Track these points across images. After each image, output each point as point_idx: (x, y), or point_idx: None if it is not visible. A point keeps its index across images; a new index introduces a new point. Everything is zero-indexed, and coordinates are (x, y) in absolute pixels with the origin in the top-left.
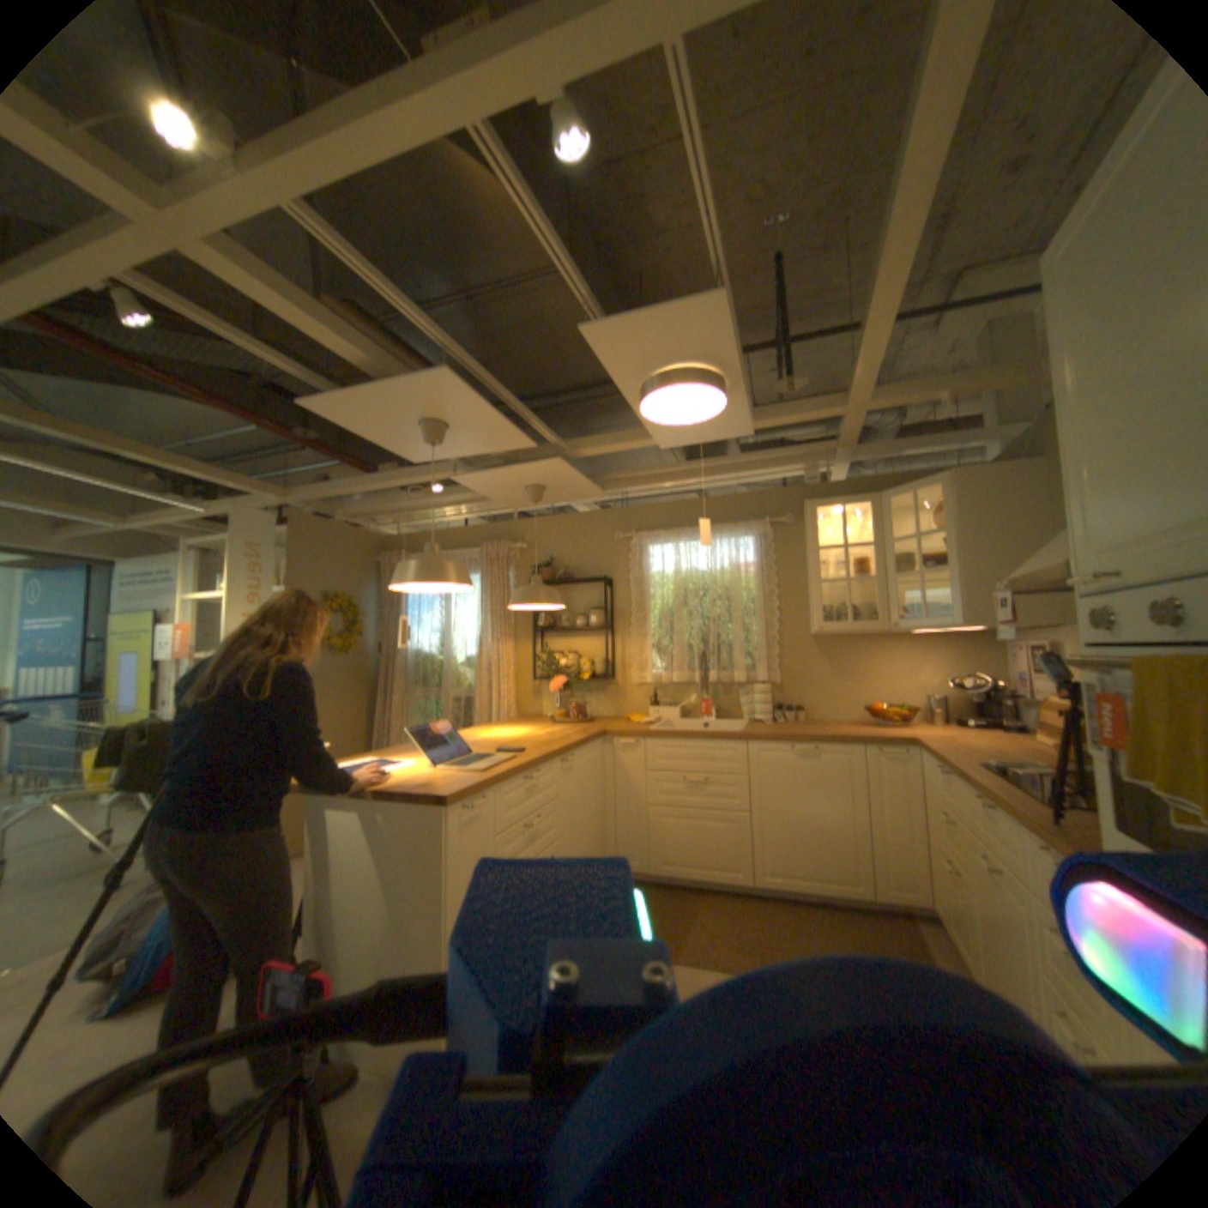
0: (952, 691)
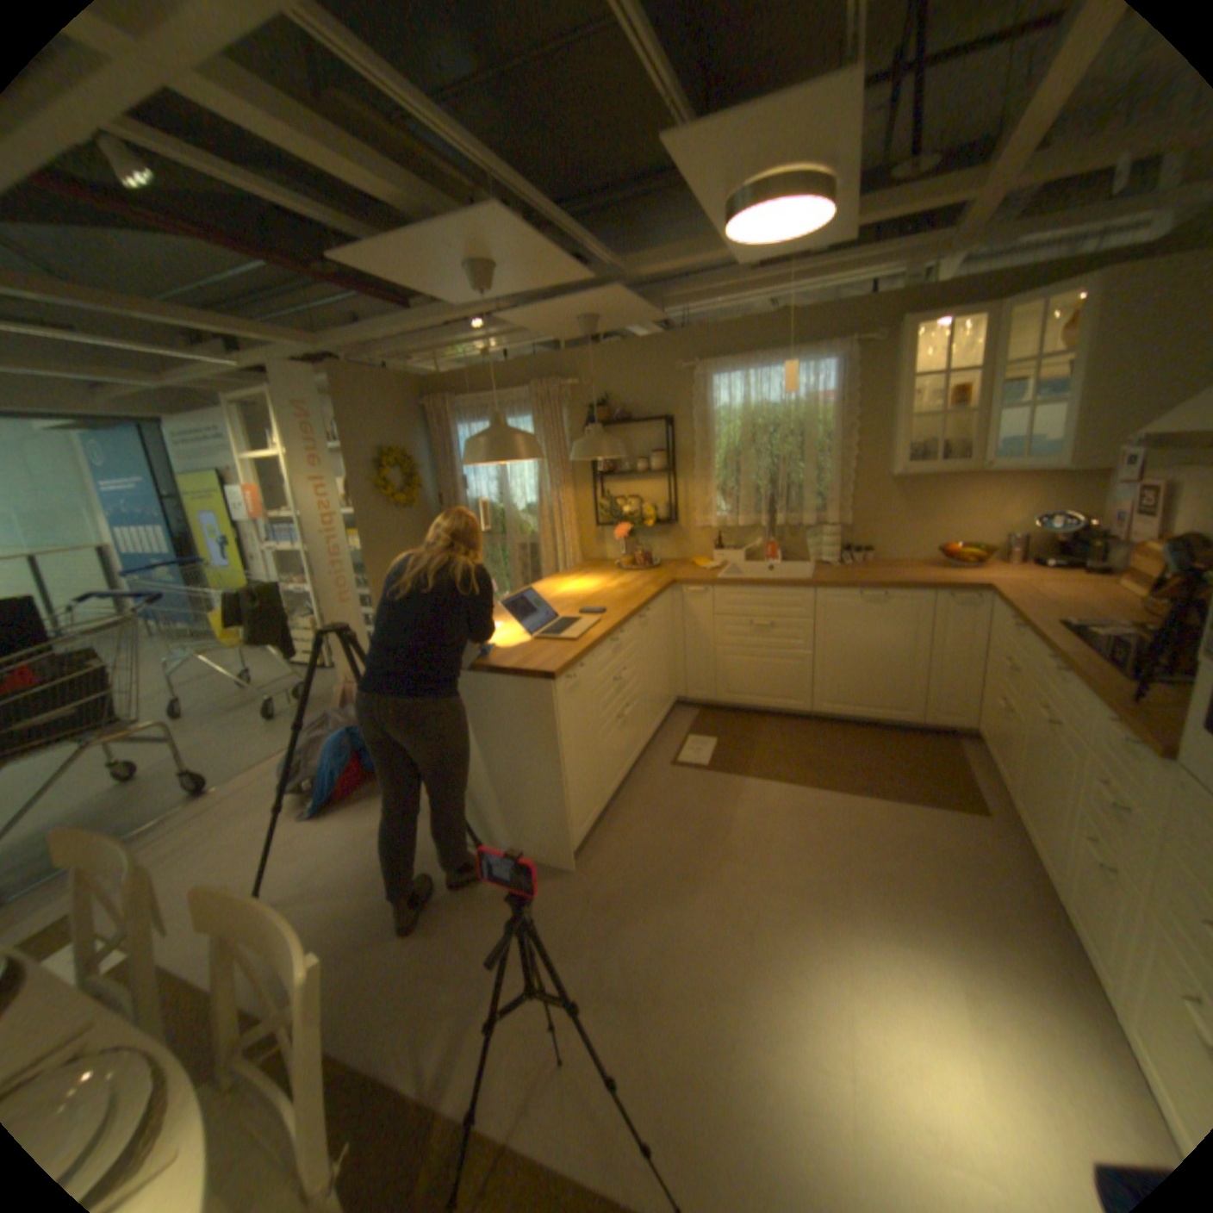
0: (1037, 527)
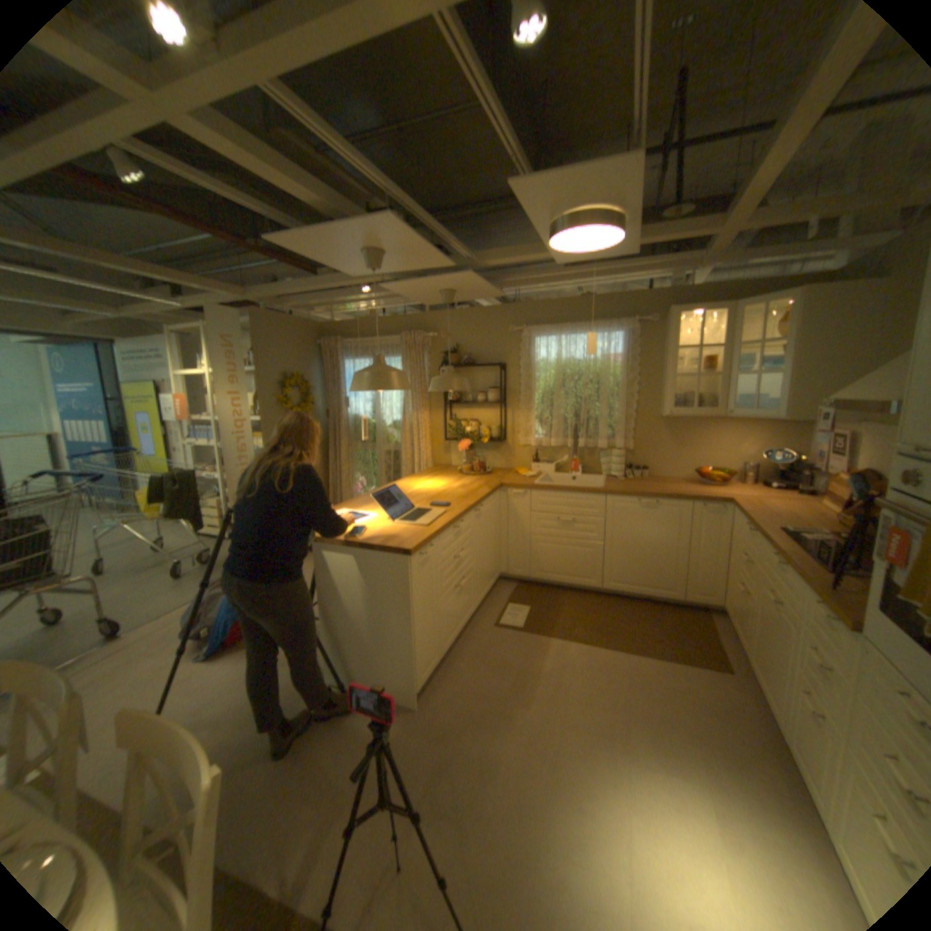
0: (764, 459)
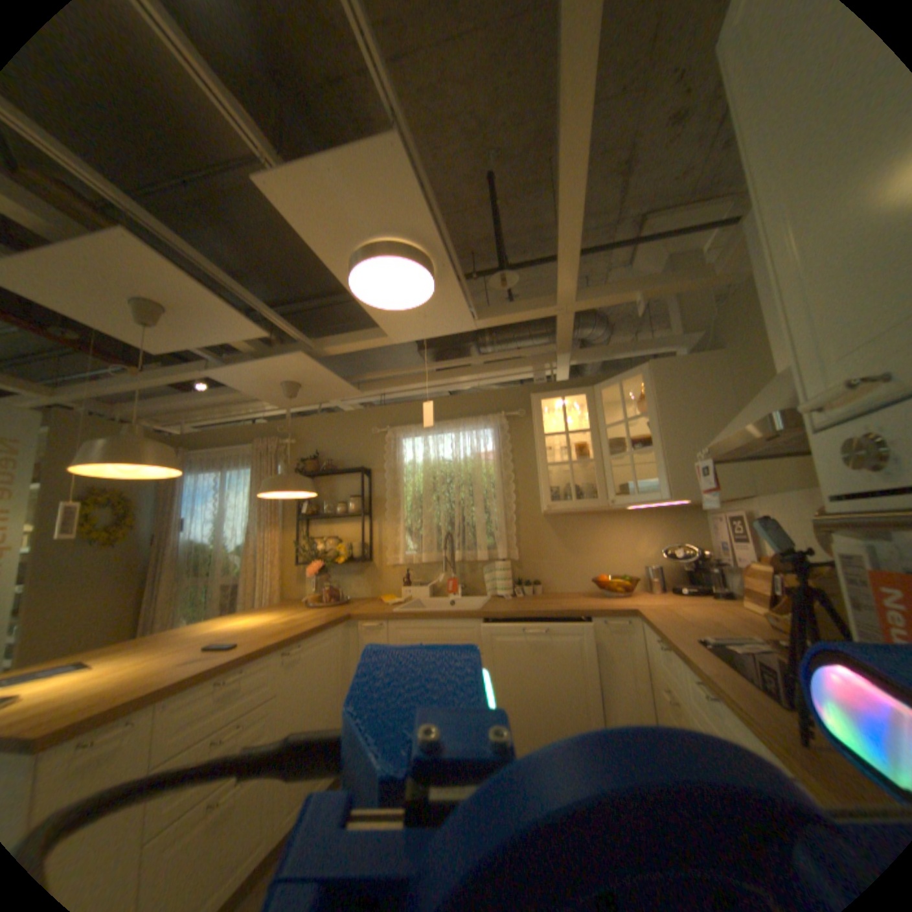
0: (666, 561)
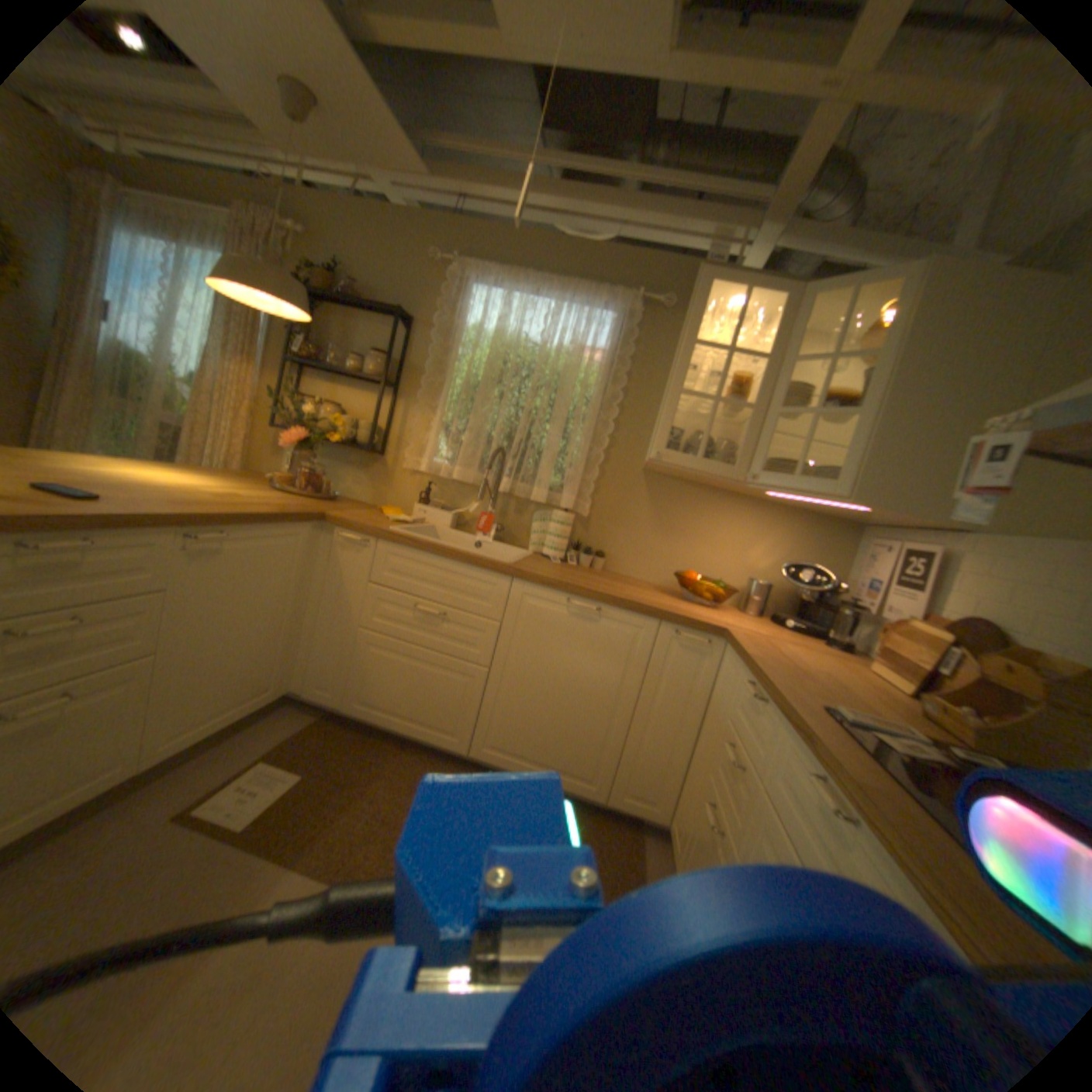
0: (780, 580)
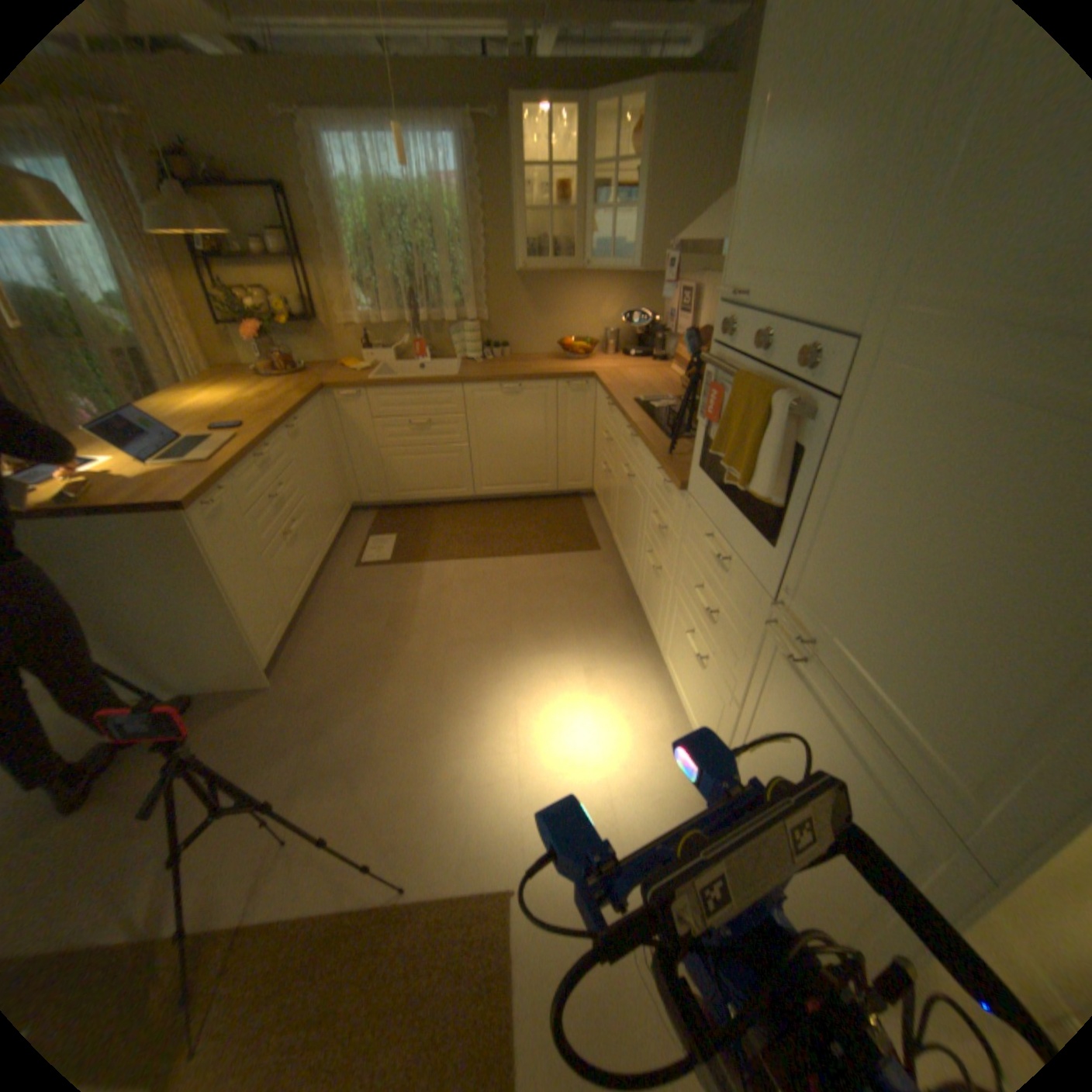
0: (623, 324)
